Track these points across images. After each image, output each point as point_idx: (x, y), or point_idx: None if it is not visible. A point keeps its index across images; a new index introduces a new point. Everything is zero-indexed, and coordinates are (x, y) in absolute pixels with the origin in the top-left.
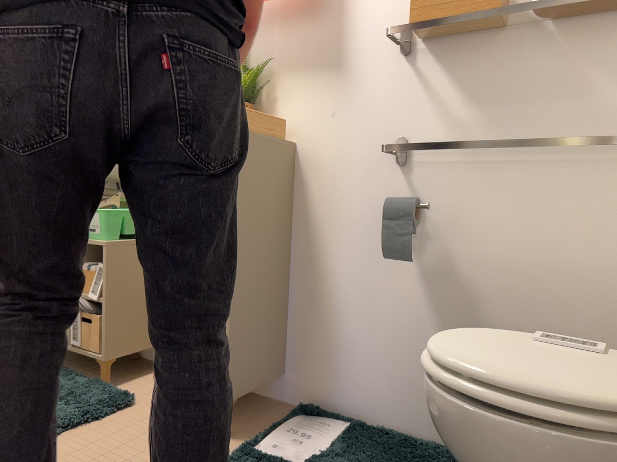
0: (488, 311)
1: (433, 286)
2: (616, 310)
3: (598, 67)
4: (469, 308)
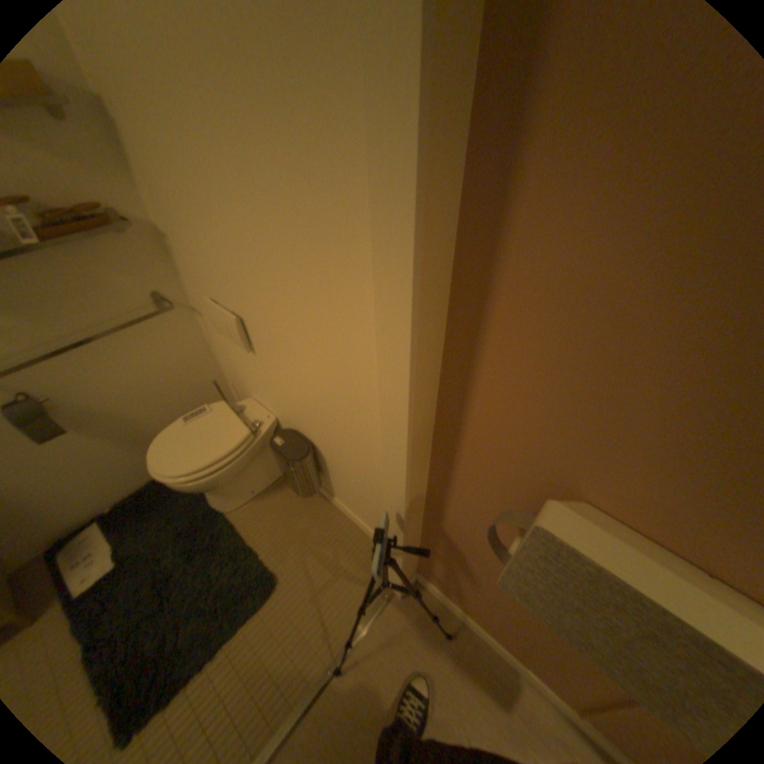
0: (127, 416)
1: (81, 430)
2: (184, 377)
3: (96, 267)
4: (115, 423)
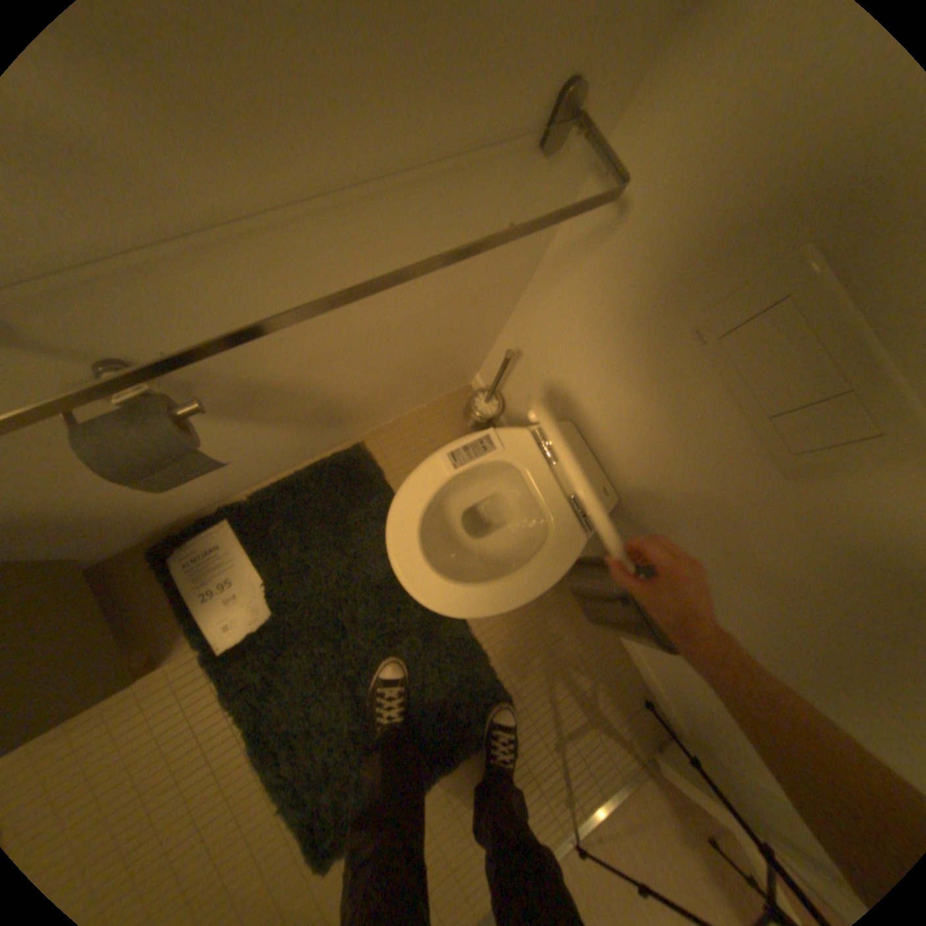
0: (326, 385)
1: (236, 411)
2: (456, 317)
3: None
4: (300, 396)
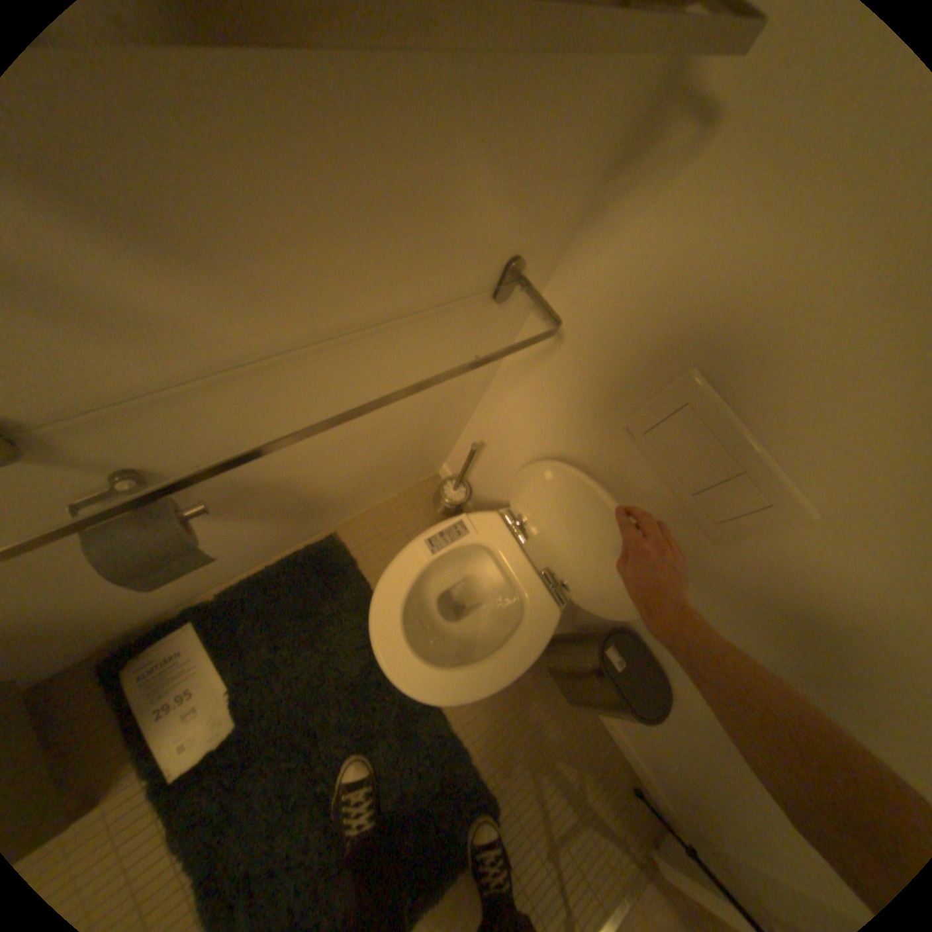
0: (308, 480)
1: (223, 508)
2: (427, 417)
3: (481, 132)
4: (284, 491)
